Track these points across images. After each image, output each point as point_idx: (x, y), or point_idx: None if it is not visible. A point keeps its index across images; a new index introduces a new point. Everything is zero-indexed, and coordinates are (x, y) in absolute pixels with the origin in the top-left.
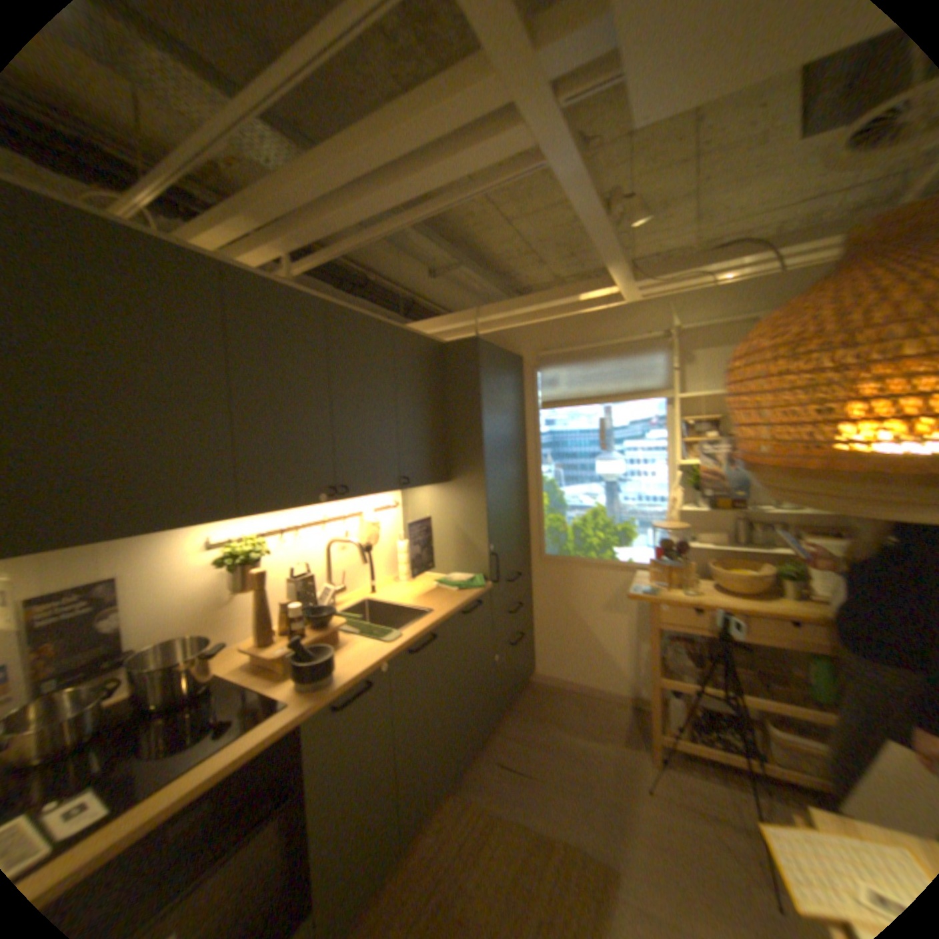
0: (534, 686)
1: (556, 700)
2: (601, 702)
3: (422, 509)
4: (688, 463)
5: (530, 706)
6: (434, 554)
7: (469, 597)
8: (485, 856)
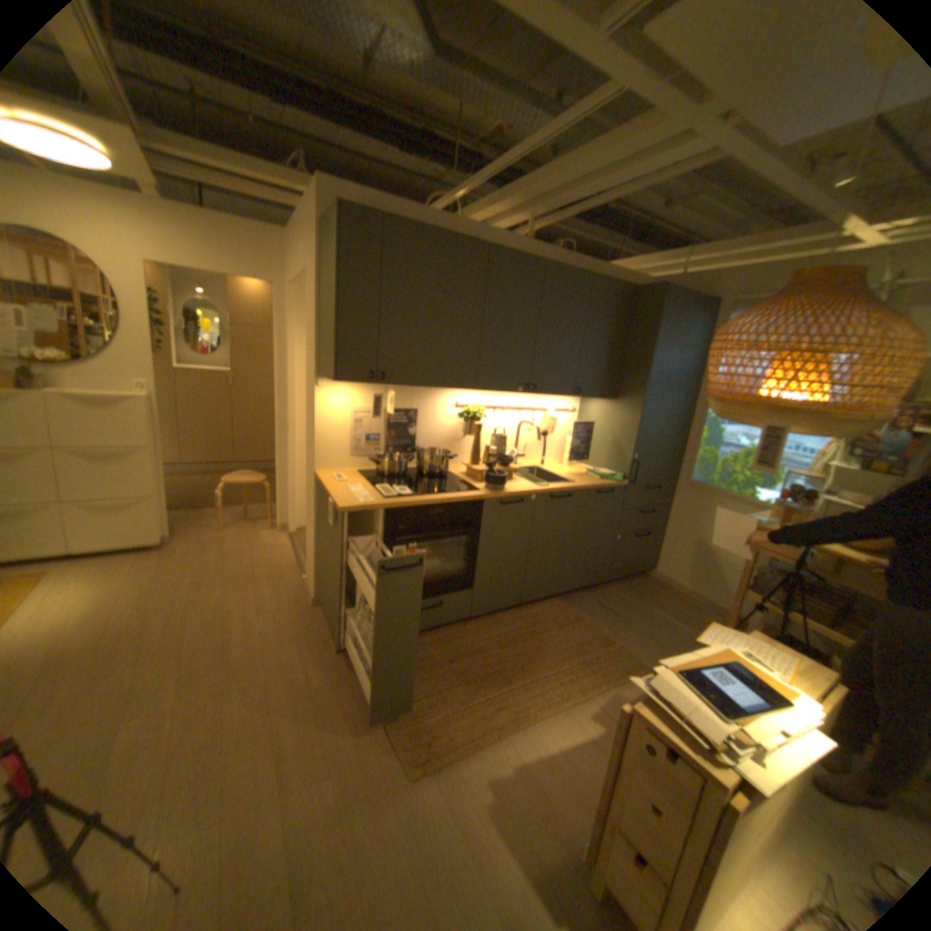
0: (651, 578)
1: (664, 591)
2: (703, 607)
3: (590, 417)
4: None
5: (640, 586)
6: (591, 452)
7: (604, 484)
8: (567, 629)
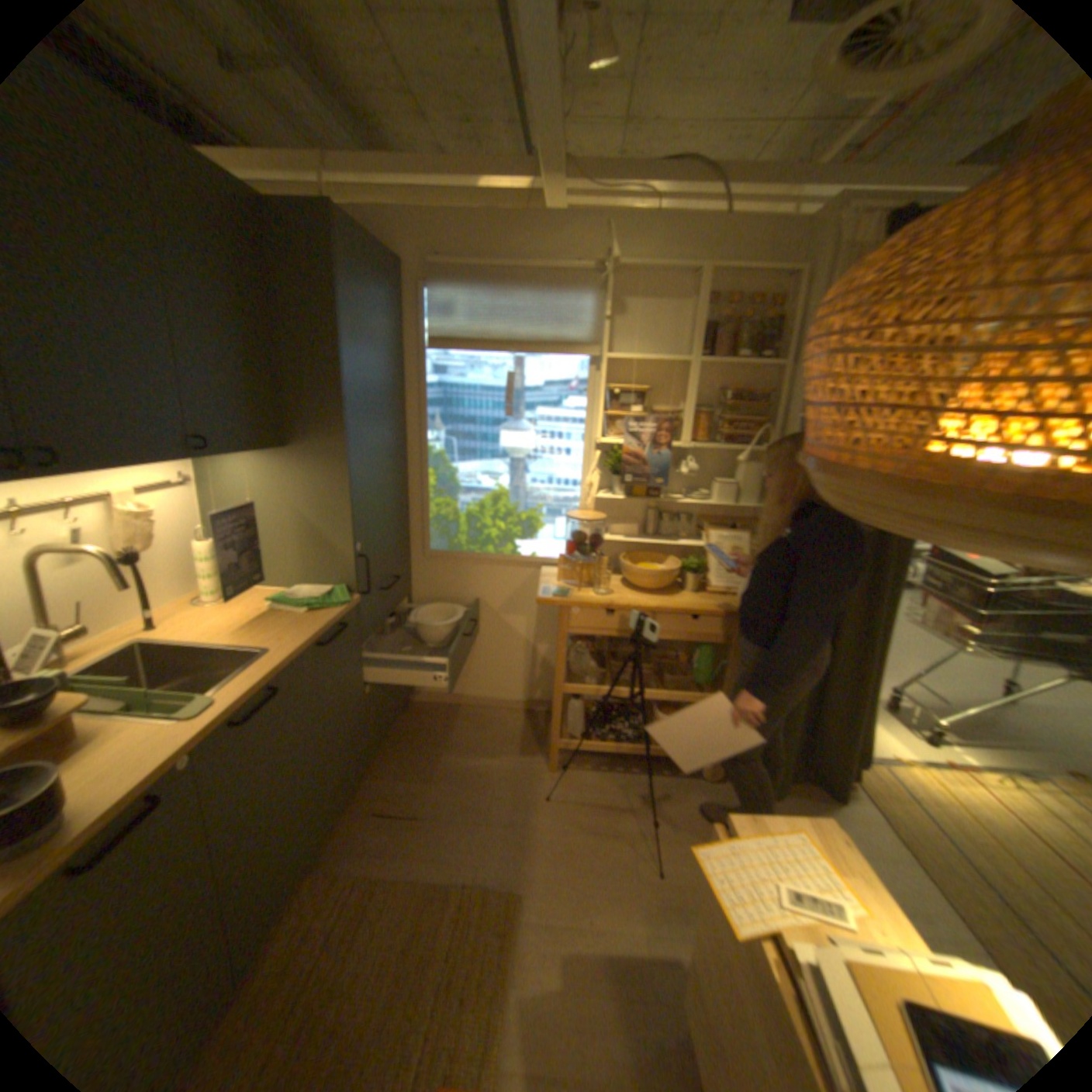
0: (413, 706)
1: (440, 719)
2: (492, 711)
3: (236, 489)
4: (606, 442)
5: (410, 731)
6: (262, 558)
7: (327, 620)
8: (363, 936)
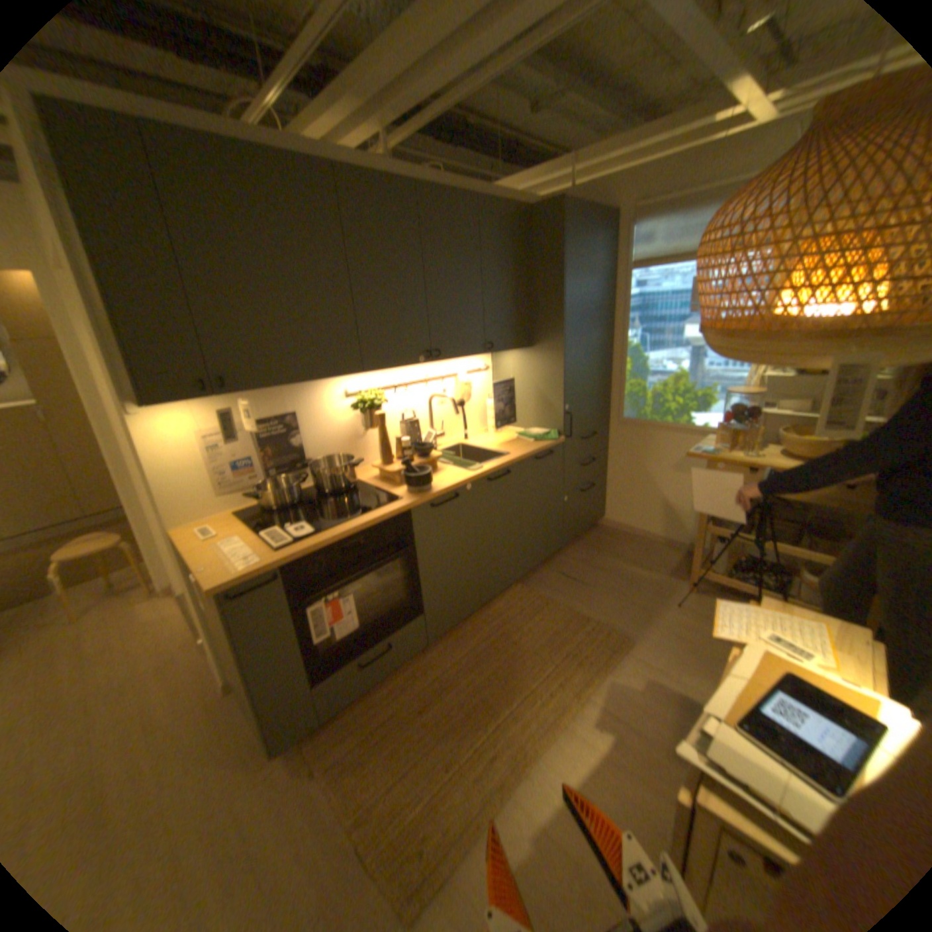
0: (601, 528)
1: (617, 539)
2: (659, 545)
3: (507, 373)
4: None
5: (594, 541)
6: (516, 412)
7: (541, 447)
8: (538, 619)
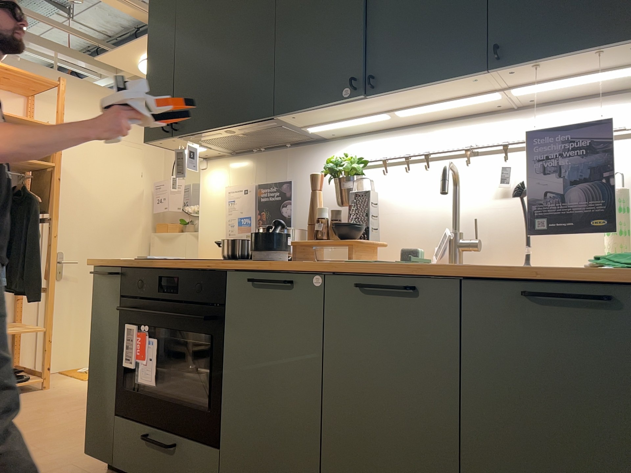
0: None
1: None
2: None
3: None
4: None
5: None
6: None
7: (579, 274)
8: None
